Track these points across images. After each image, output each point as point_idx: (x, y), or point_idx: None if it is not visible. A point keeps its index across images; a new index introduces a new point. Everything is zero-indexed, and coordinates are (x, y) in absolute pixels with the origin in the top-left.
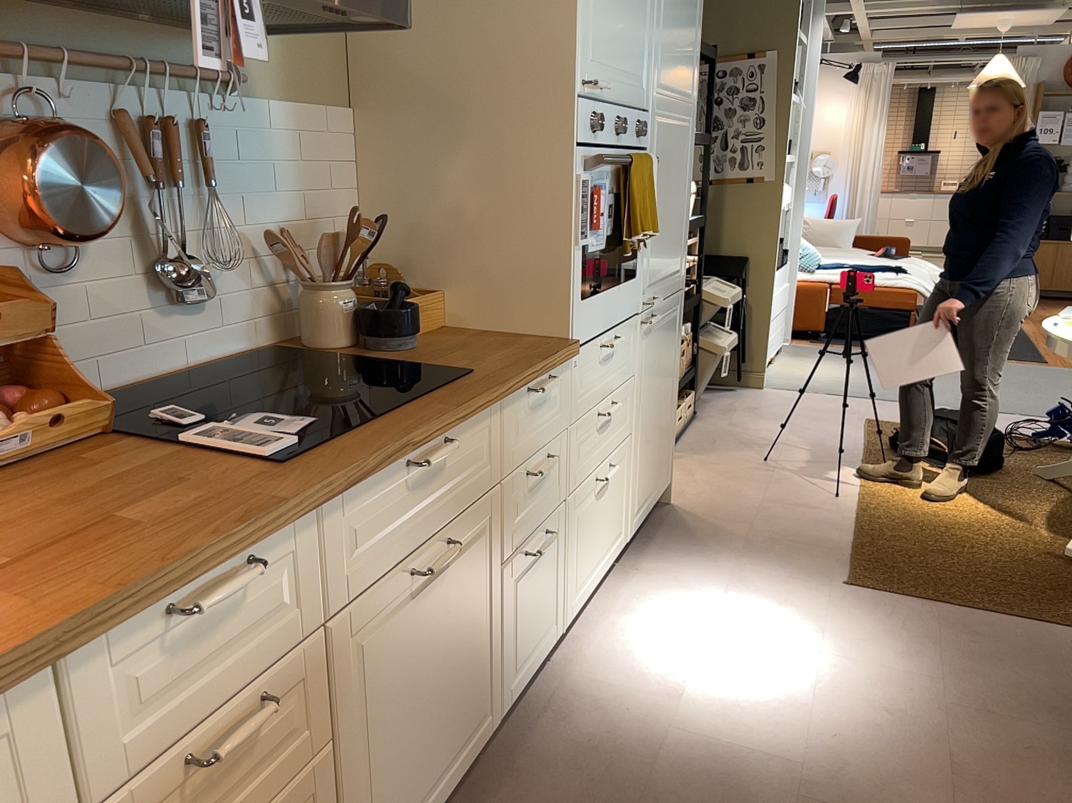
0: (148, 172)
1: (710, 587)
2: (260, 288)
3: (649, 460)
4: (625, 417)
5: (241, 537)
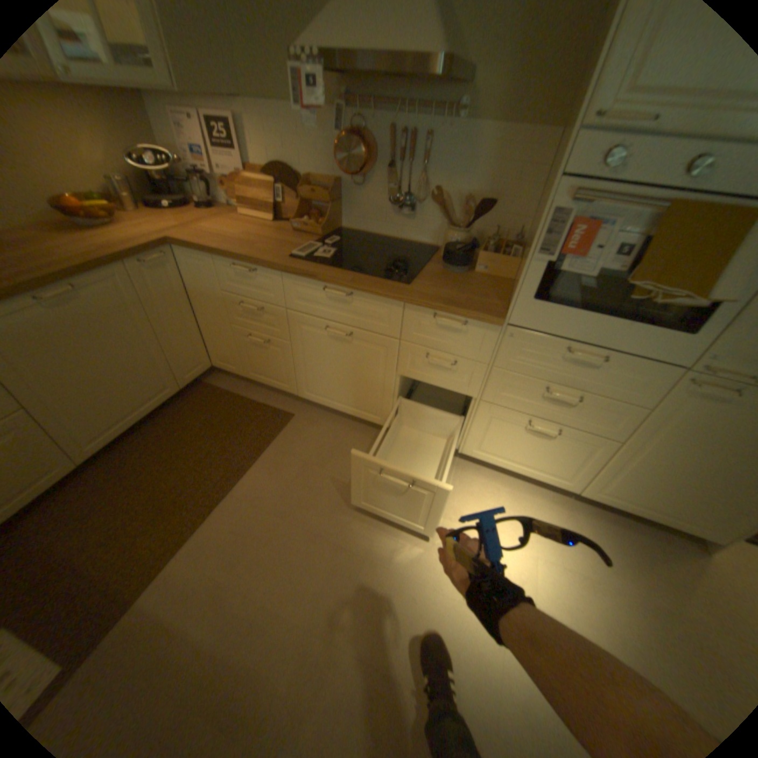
0: (395, 153)
1: (570, 560)
2: (445, 220)
3: (659, 487)
4: (611, 424)
5: (246, 260)
